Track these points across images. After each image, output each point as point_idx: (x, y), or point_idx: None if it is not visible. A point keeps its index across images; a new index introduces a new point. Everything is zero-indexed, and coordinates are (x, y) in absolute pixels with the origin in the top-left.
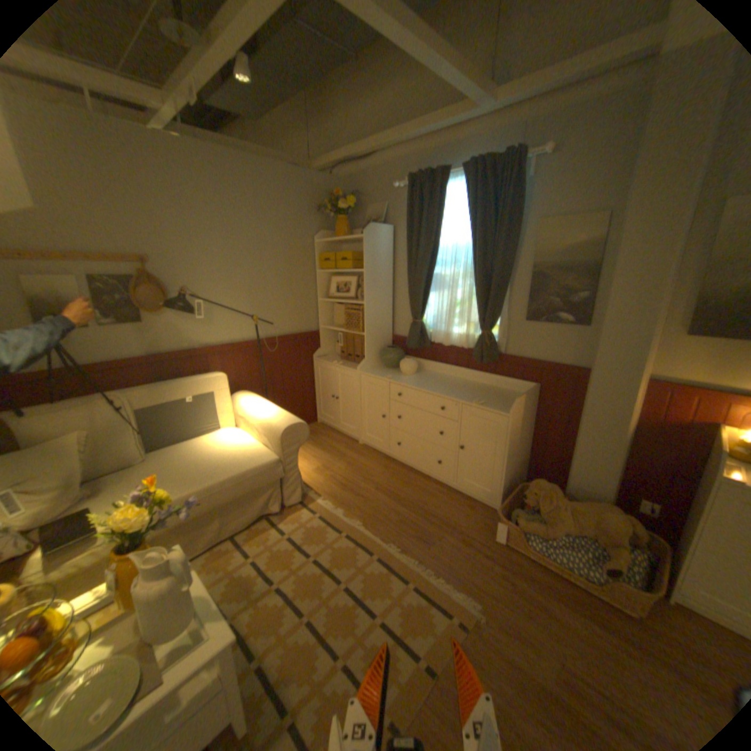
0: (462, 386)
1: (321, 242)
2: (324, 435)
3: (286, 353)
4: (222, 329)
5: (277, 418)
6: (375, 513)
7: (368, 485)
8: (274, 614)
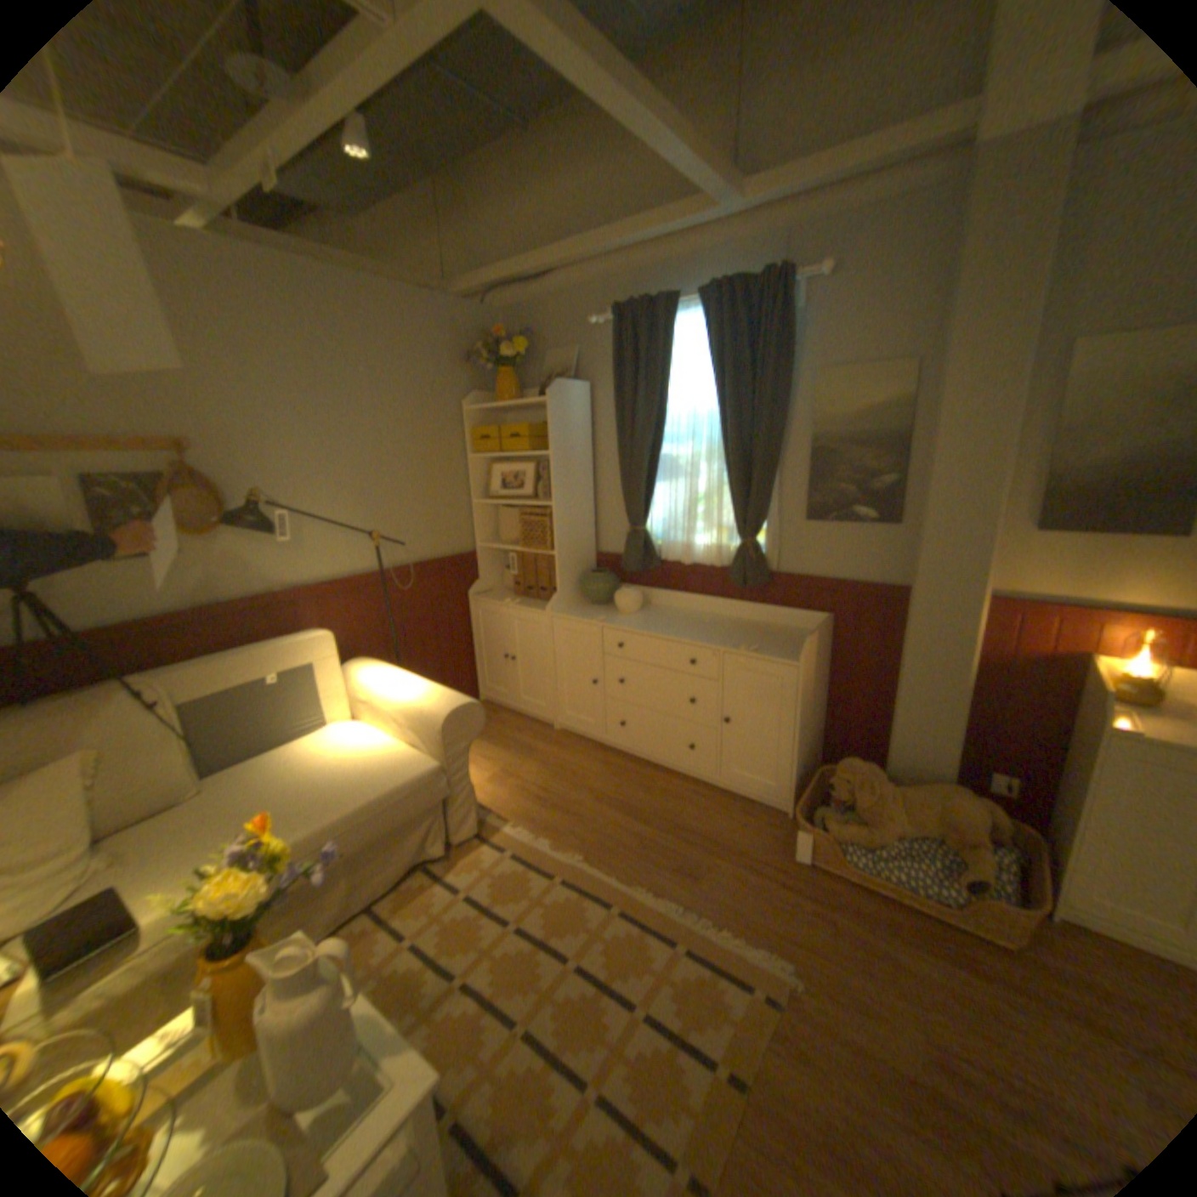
0: (716, 625)
1: (472, 410)
2: (494, 722)
3: (425, 591)
4: (318, 557)
5: (430, 698)
6: (601, 840)
7: (581, 795)
8: (465, 1028)
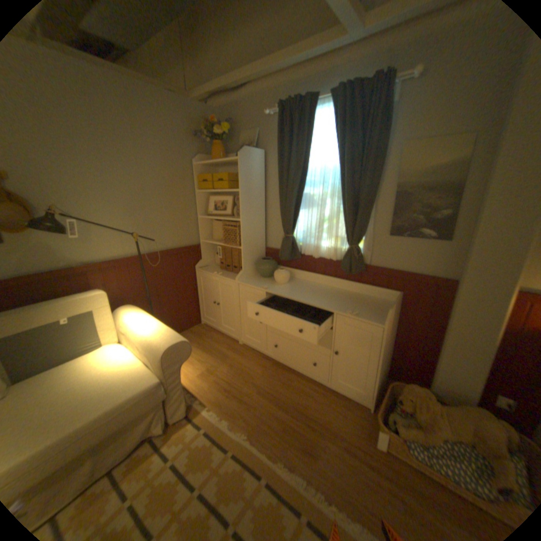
0: (332, 294)
1: (199, 165)
2: (208, 337)
3: (170, 265)
4: (102, 246)
5: (158, 337)
6: (259, 423)
7: (250, 389)
8: None
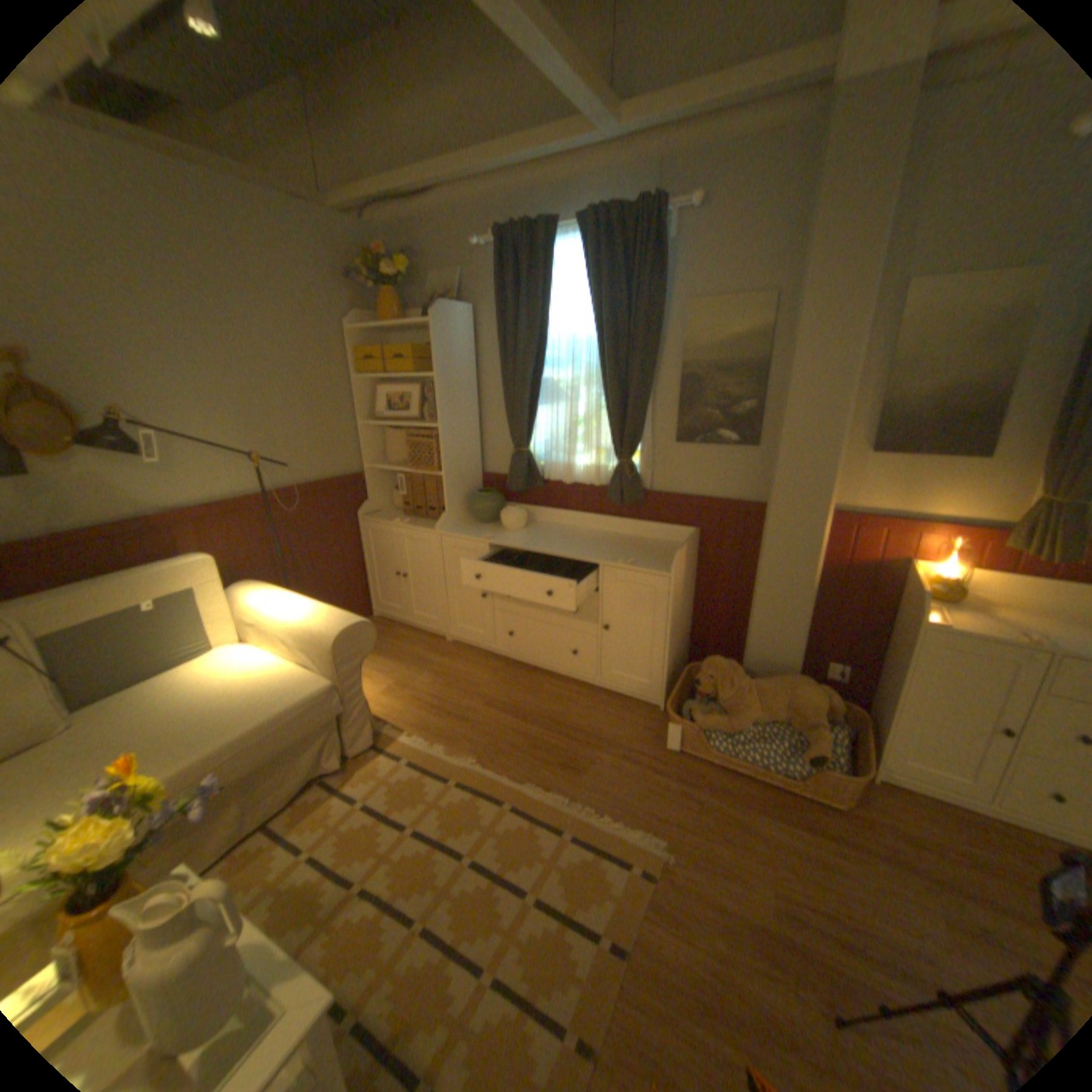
0: (596, 539)
1: (355, 329)
2: (389, 635)
3: (313, 511)
4: (194, 478)
5: (320, 618)
6: (493, 741)
7: (474, 701)
8: (365, 930)
